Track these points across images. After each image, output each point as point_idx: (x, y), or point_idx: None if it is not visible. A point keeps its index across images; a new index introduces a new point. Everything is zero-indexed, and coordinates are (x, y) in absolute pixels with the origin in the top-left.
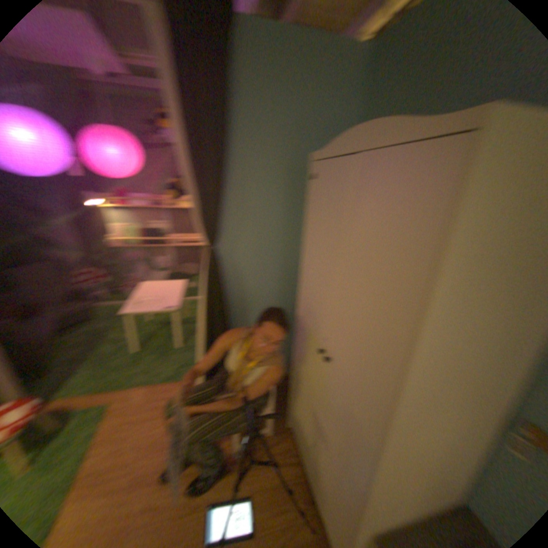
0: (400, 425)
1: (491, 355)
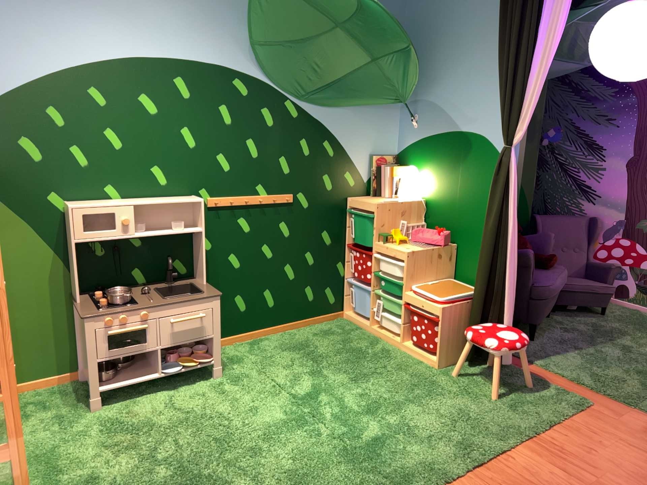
0: None
1: None
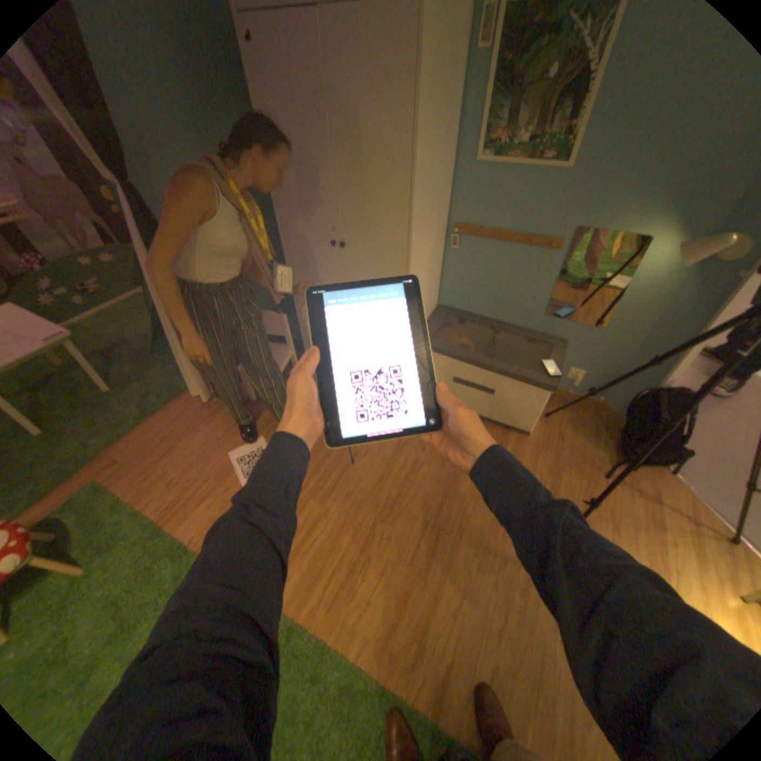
0: (413, 239)
1: (437, 177)
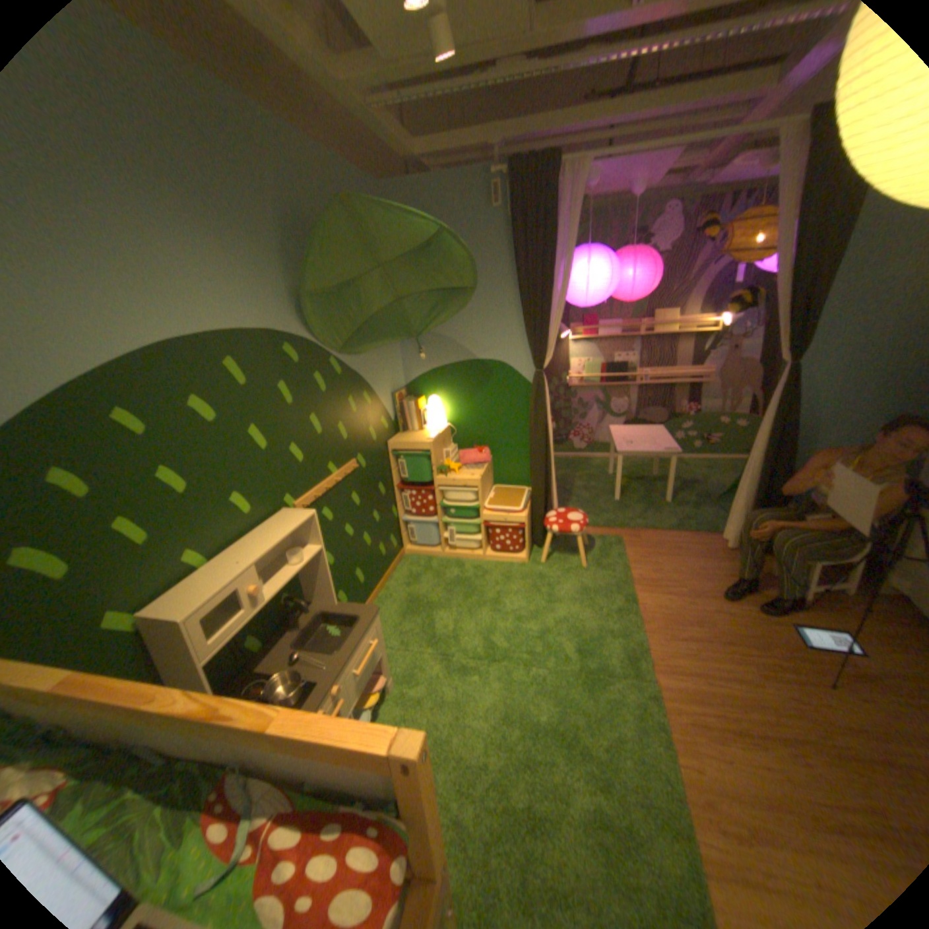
0: None
1: None
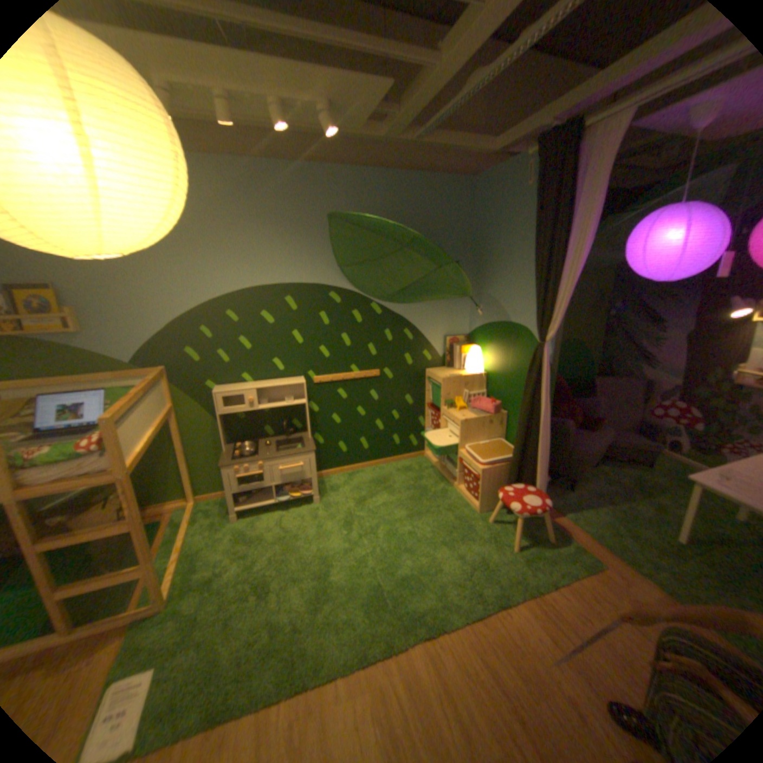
0: None
1: None
